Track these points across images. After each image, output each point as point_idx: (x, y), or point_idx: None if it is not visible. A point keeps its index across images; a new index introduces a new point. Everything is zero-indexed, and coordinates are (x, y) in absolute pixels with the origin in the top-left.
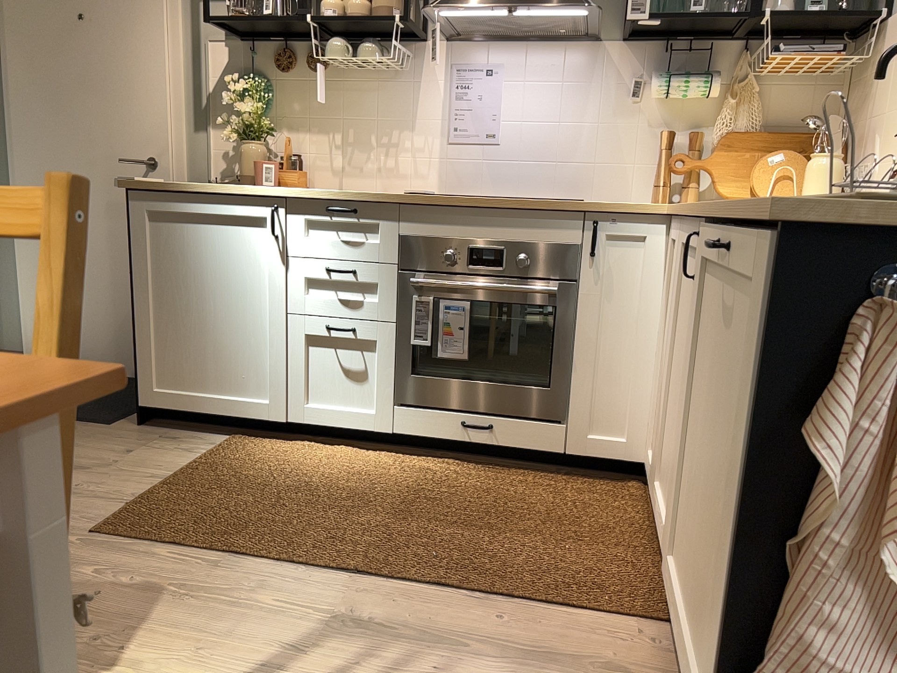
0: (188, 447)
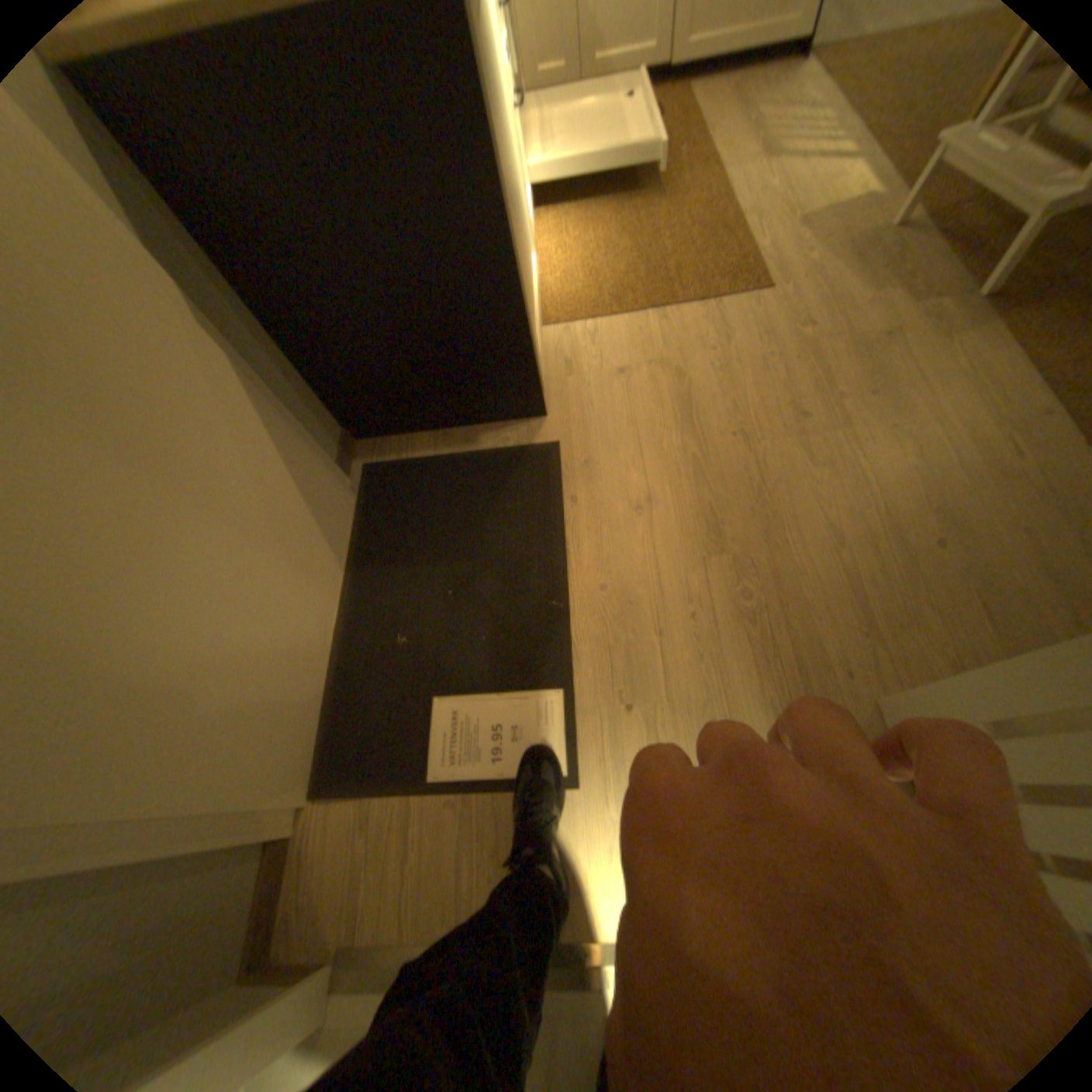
0: (595, 329)
